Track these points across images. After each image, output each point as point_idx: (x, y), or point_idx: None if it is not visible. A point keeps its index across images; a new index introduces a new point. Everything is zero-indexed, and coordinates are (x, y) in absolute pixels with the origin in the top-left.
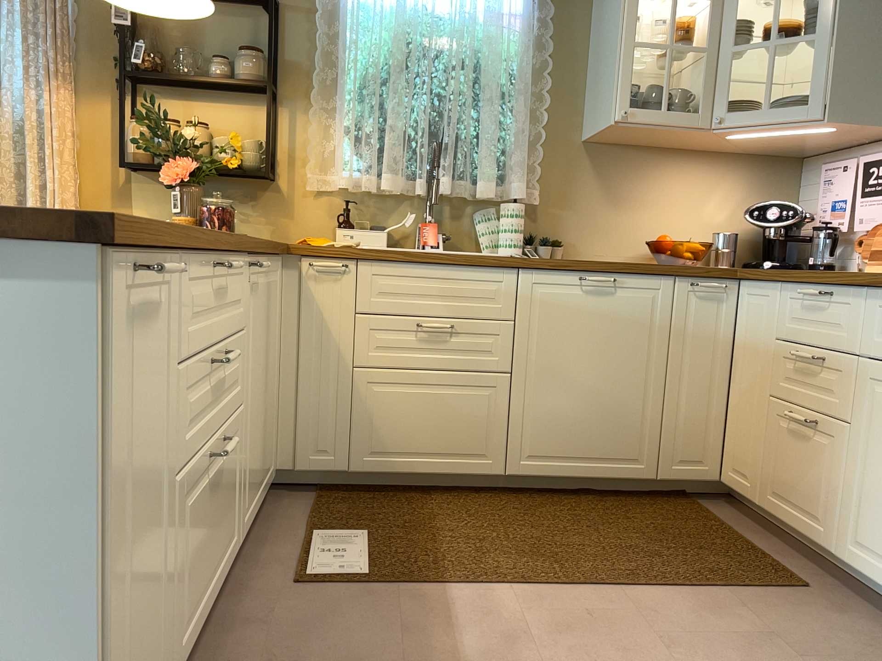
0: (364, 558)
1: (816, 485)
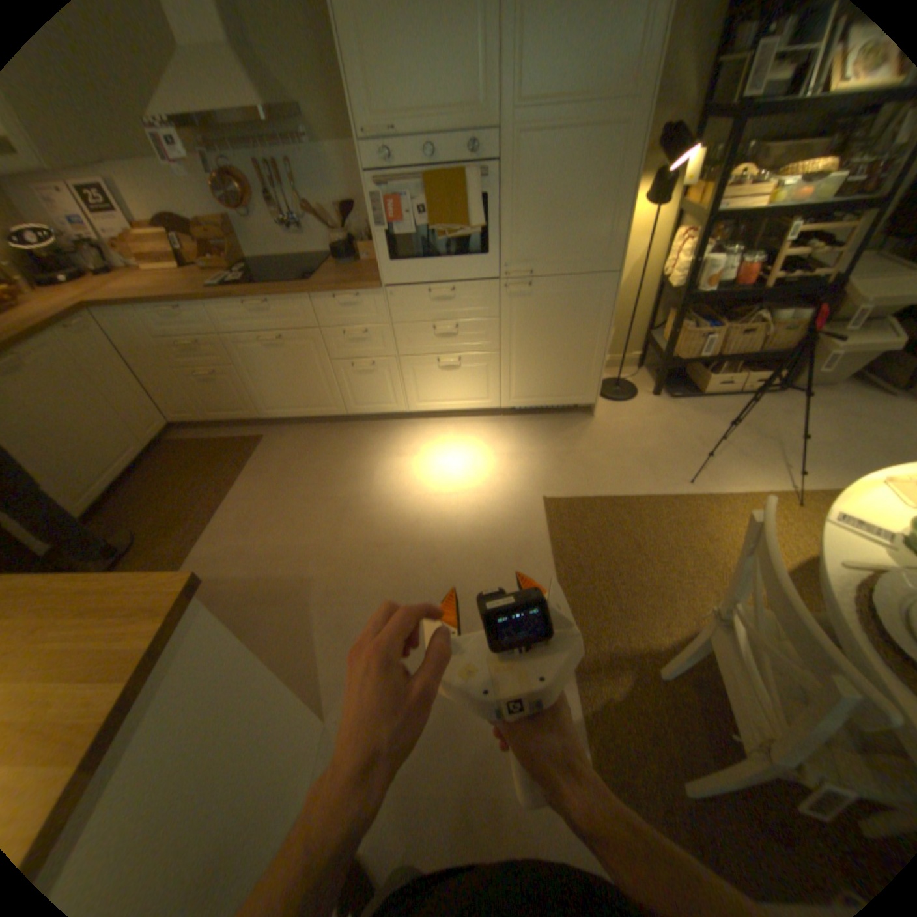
0: None
1: (231, 398)
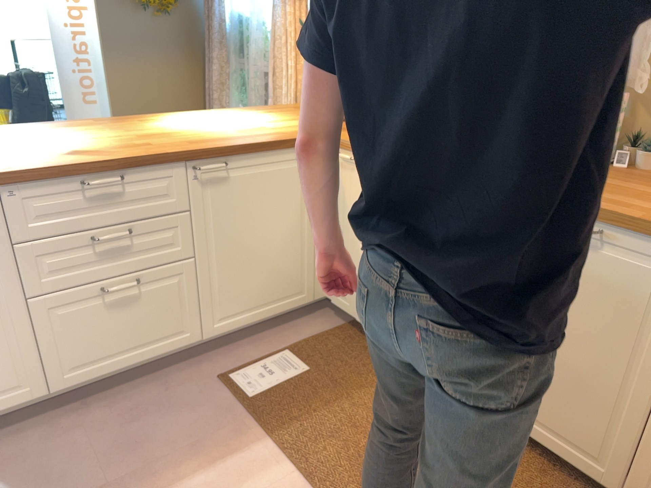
0: (273, 386)
1: None
